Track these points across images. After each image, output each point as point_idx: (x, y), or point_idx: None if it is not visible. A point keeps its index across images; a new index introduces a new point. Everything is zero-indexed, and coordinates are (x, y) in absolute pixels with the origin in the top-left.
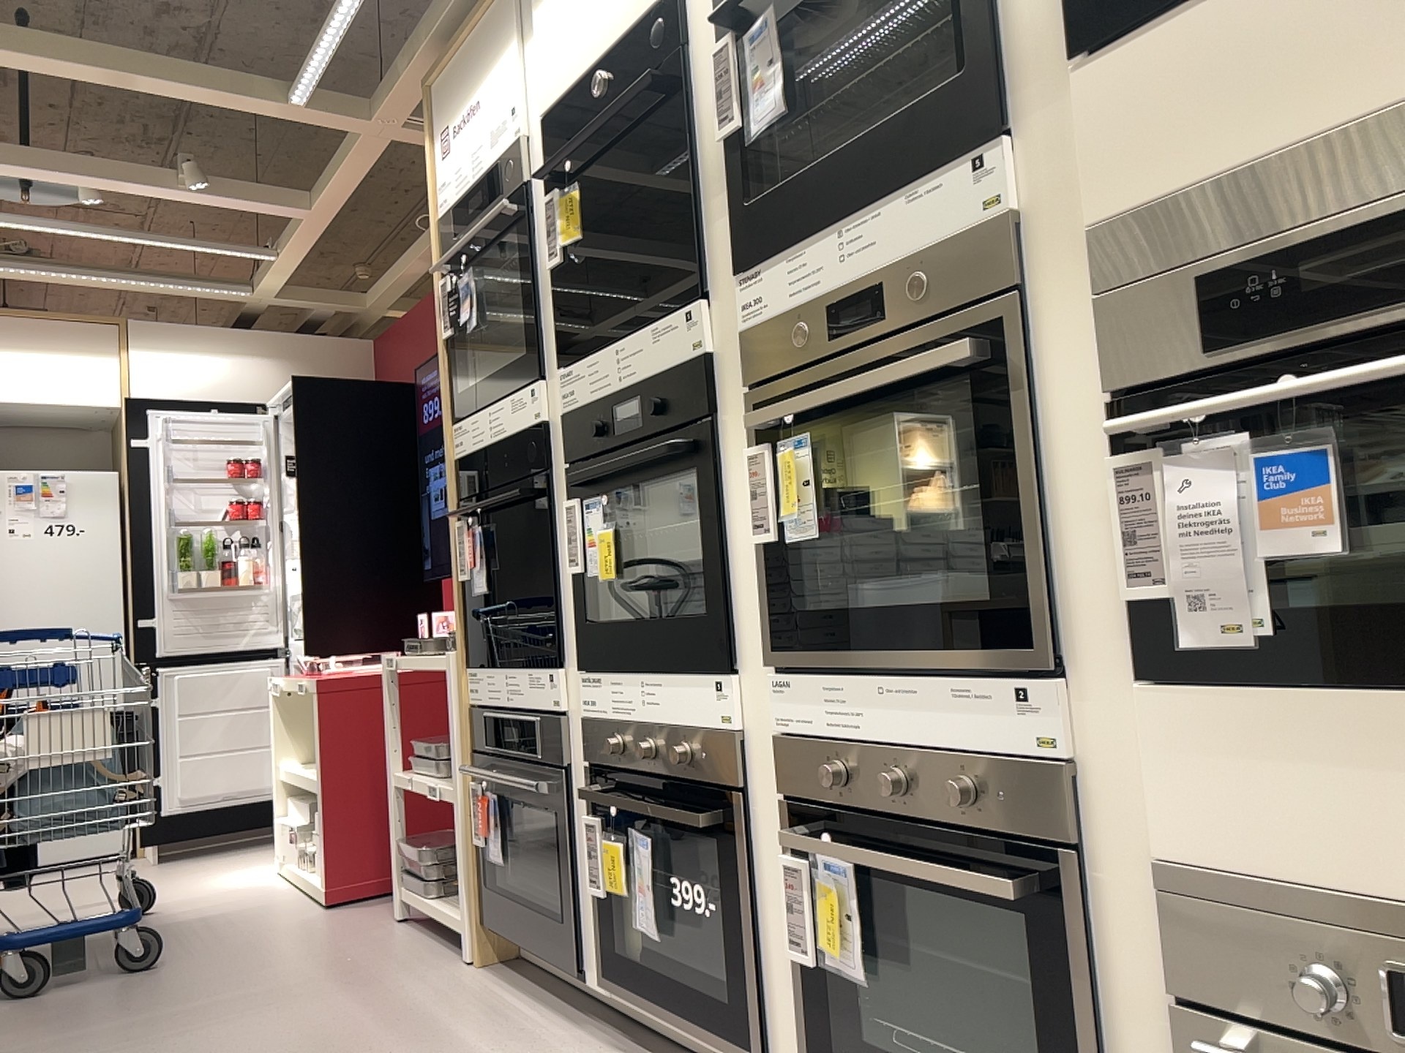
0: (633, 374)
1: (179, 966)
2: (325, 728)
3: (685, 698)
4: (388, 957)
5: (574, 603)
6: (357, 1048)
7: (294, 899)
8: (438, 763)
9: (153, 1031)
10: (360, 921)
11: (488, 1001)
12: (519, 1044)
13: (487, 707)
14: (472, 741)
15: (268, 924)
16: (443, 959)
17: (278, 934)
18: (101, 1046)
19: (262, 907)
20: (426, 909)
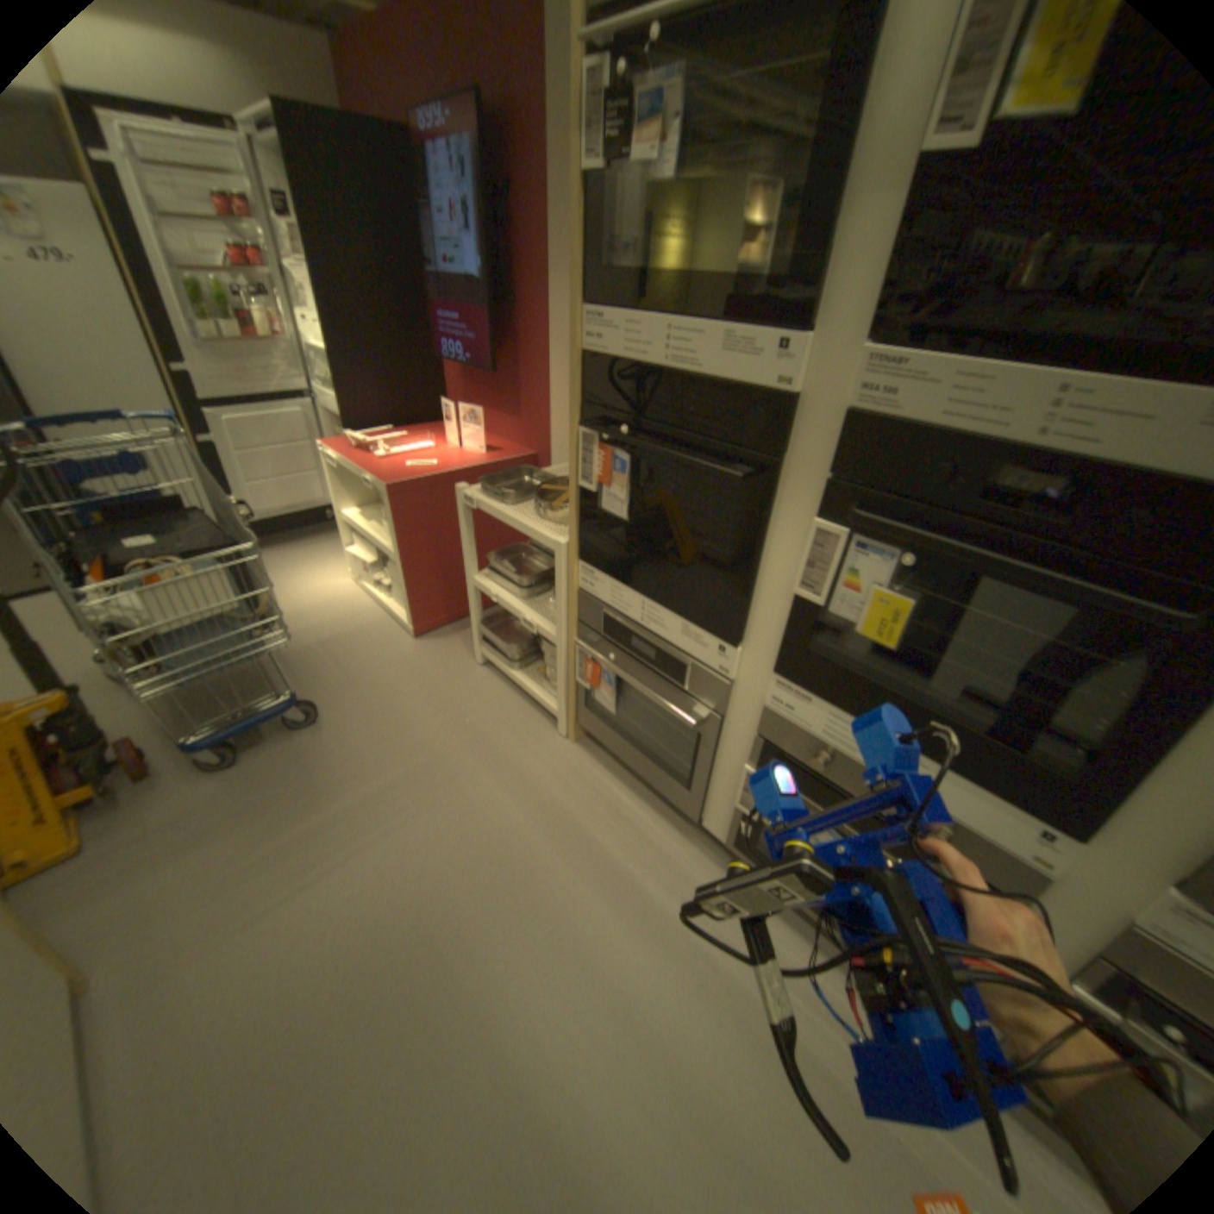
0: (1095, 447)
1: (335, 725)
2: (399, 526)
3: (973, 805)
4: (498, 724)
5: (792, 620)
6: (537, 869)
7: (385, 626)
8: (521, 592)
9: (357, 833)
10: (451, 666)
11: (604, 799)
12: (658, 868)
13: (607, 607)
14: (582, 618)
15: (380, 663)
16: (541, 730)
17: (395, 679)
18: (324, 858)
19: (364, 636)
20: (513, 680)
